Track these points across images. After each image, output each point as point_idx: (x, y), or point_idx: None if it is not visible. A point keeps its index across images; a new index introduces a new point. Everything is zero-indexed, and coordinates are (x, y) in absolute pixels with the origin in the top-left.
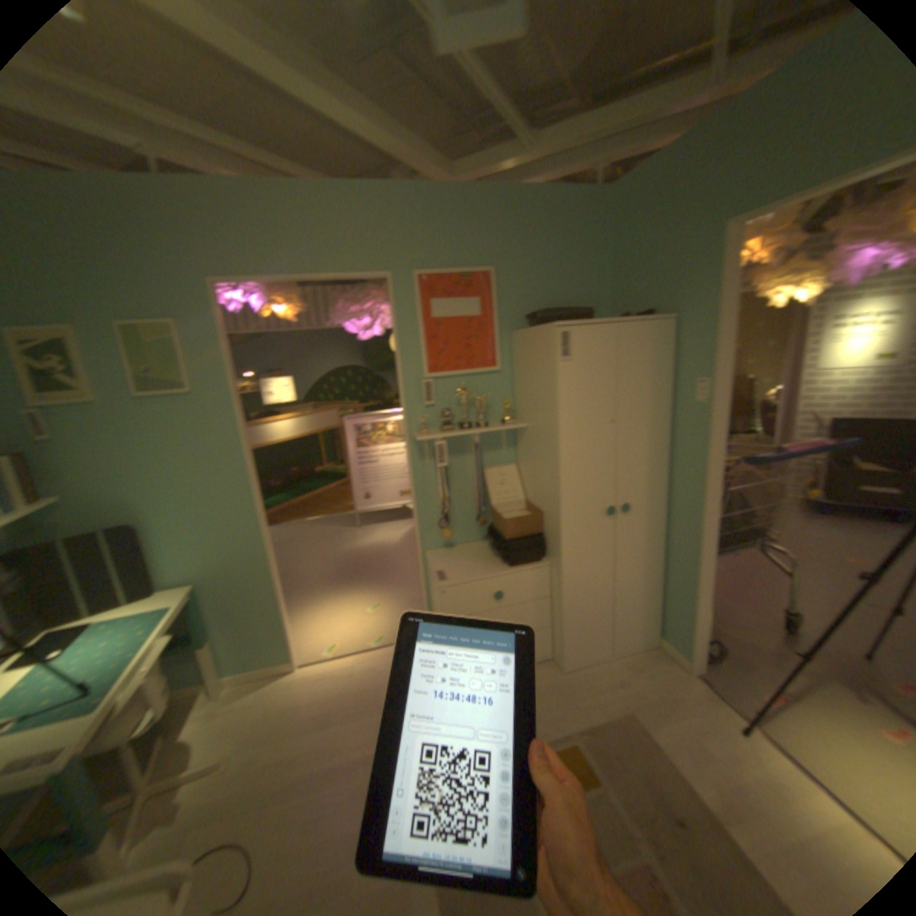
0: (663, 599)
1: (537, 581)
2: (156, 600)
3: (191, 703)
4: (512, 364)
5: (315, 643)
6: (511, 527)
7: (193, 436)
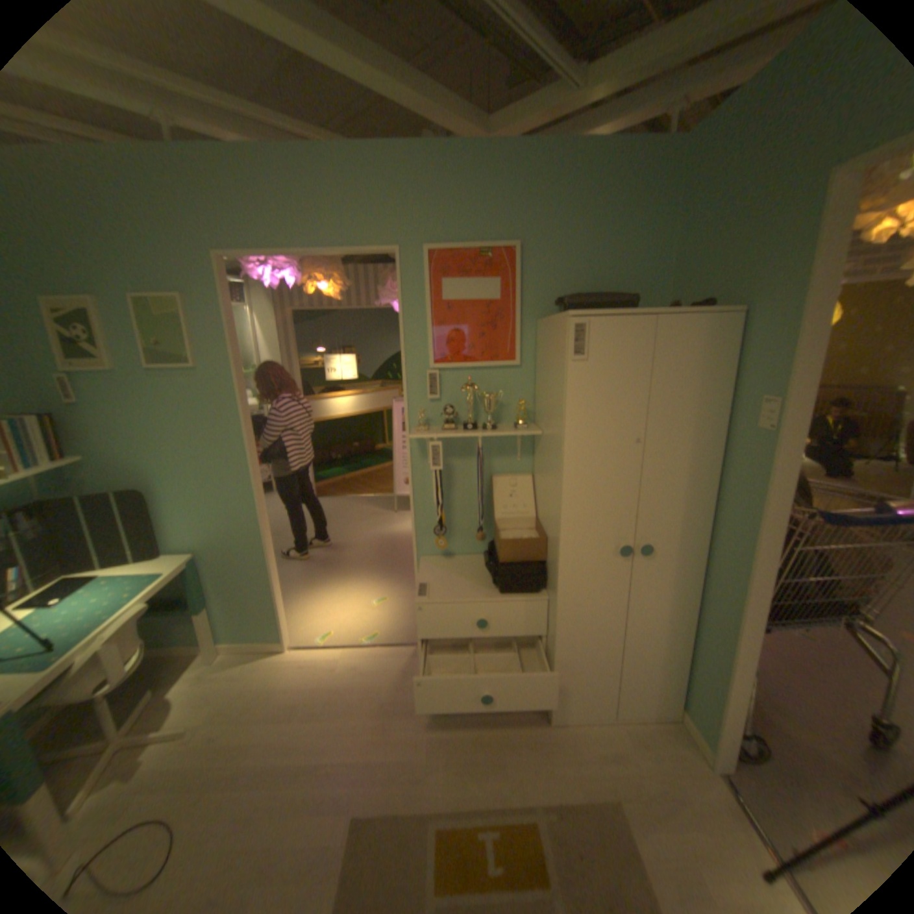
0: (692, 666)
1: (530, 615)
2: (153, 565)
3: (185, 664)
4: (533, 359)
5: (311, 628)
6: (505, 549)
7: (193, 411)
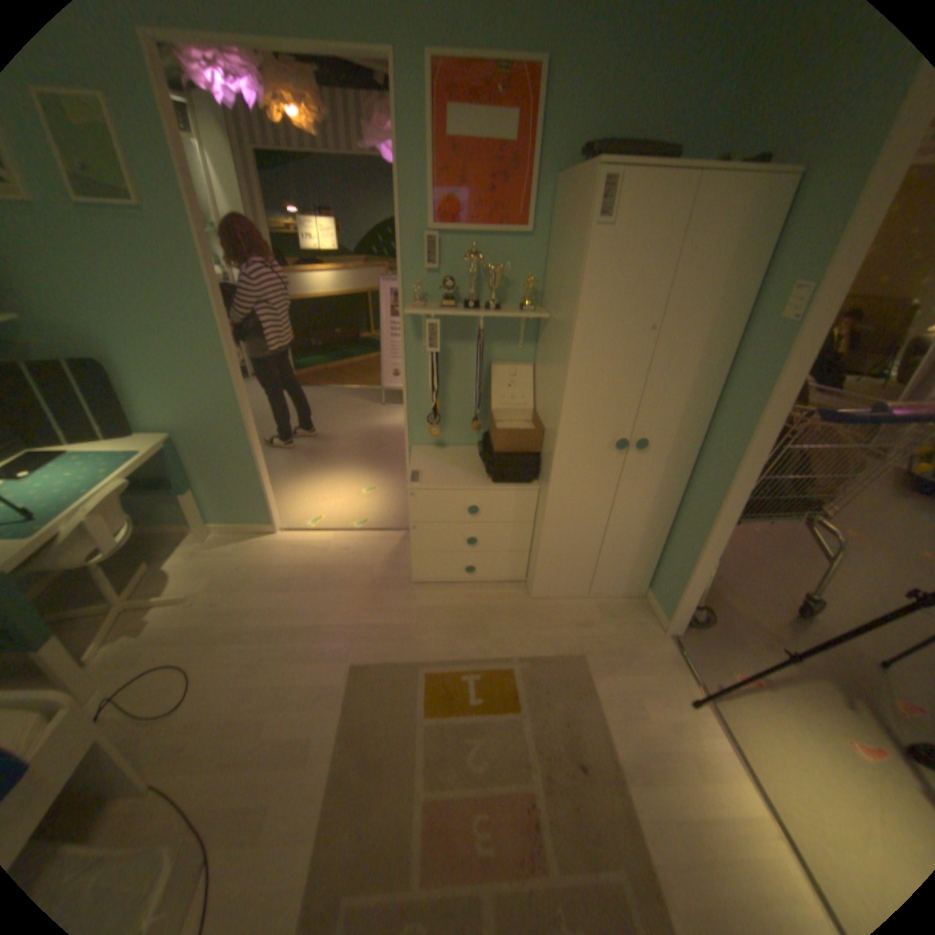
0: (662, 551)
1: (520, 503)
2: (128, 442)
3: (177, 541)
4: (548, 227)
5: (301, 512)
6: (500, 439)
7: (147, 267)
